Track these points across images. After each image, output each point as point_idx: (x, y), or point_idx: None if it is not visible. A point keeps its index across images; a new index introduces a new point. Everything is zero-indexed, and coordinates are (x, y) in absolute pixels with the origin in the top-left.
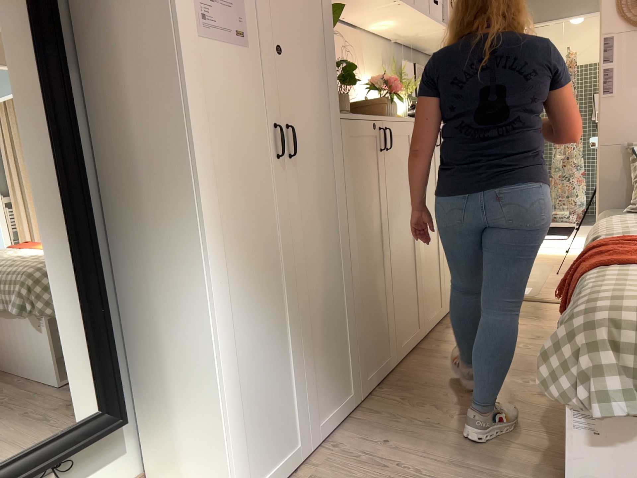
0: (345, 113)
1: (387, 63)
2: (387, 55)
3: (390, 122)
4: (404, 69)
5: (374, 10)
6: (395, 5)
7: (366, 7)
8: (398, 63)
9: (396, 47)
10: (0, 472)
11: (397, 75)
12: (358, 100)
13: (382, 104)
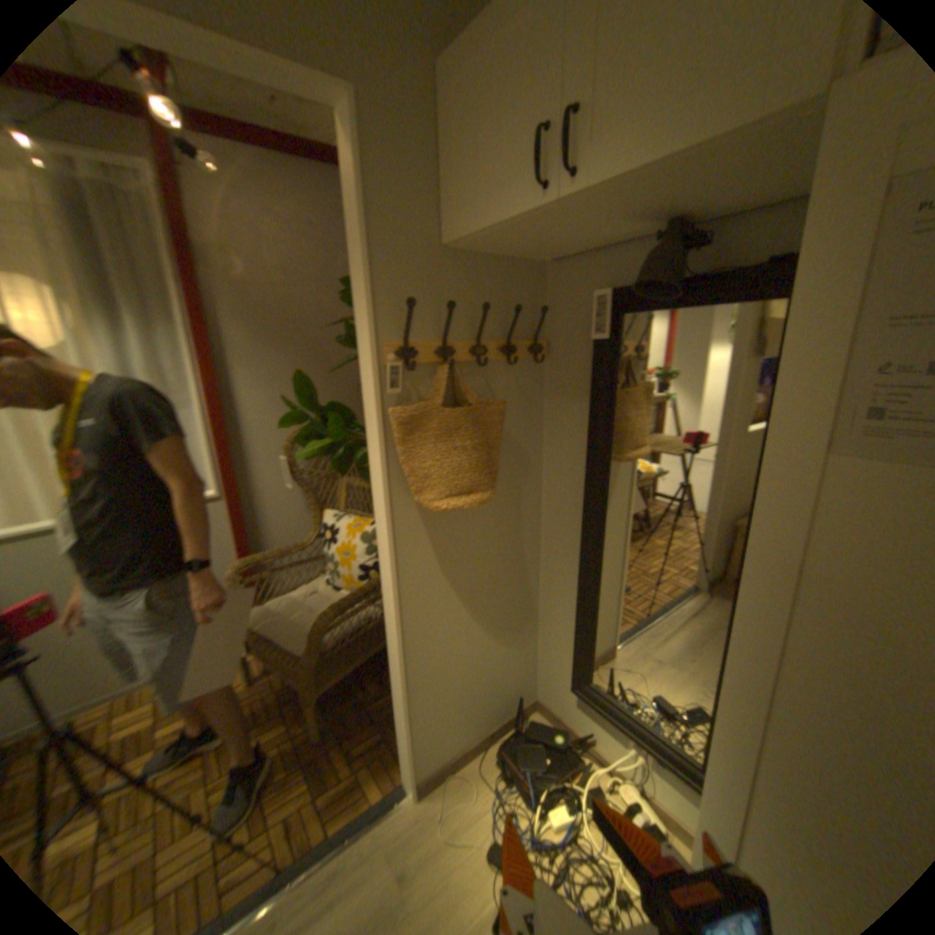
0: None
1: None
2: None
3: None
4: None
5: None
6: None
7: None
8: None
9: None
10: (621, 714)
11: None
12: None
13: None
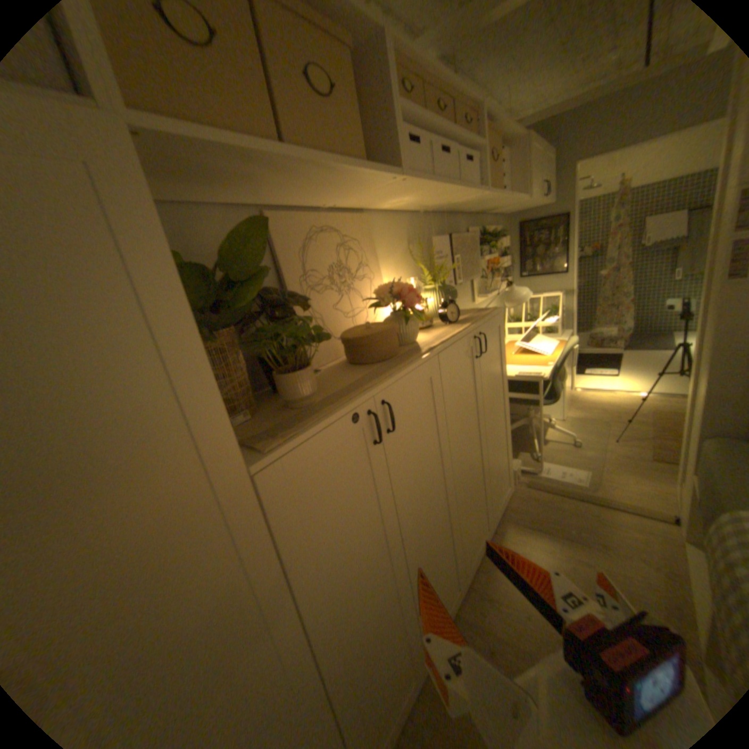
0: (281, 436)
1: (415, 241)
2: (414, 232)
3: (390, 386)
4: (435, 247)
5: (371, 190)
6: (399, 181)
7: (356, 190)
8: (430, 236)
9: (425, 220)
10: None
11: (425, 259)
12: (352, 337)
13: (388, 339)
